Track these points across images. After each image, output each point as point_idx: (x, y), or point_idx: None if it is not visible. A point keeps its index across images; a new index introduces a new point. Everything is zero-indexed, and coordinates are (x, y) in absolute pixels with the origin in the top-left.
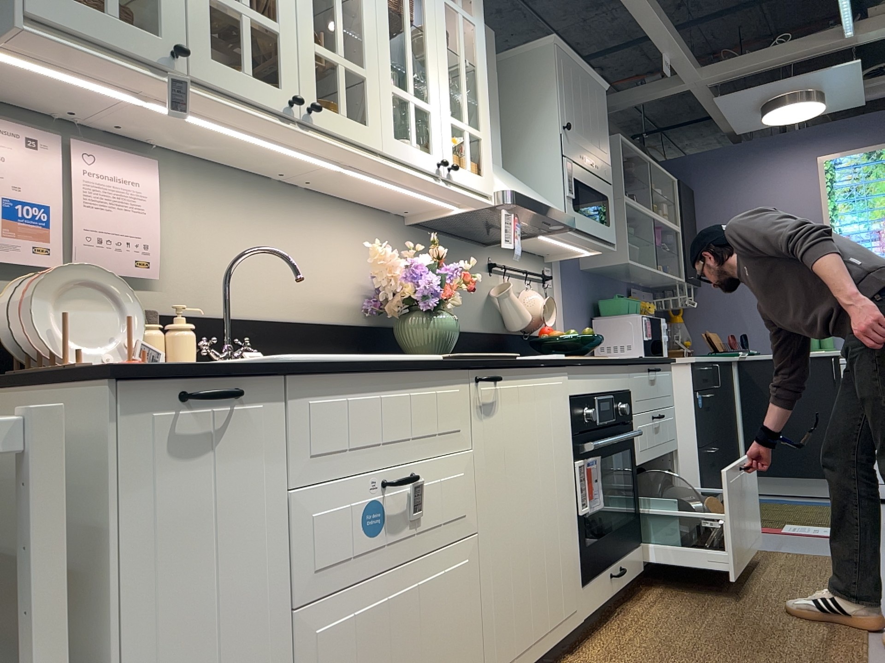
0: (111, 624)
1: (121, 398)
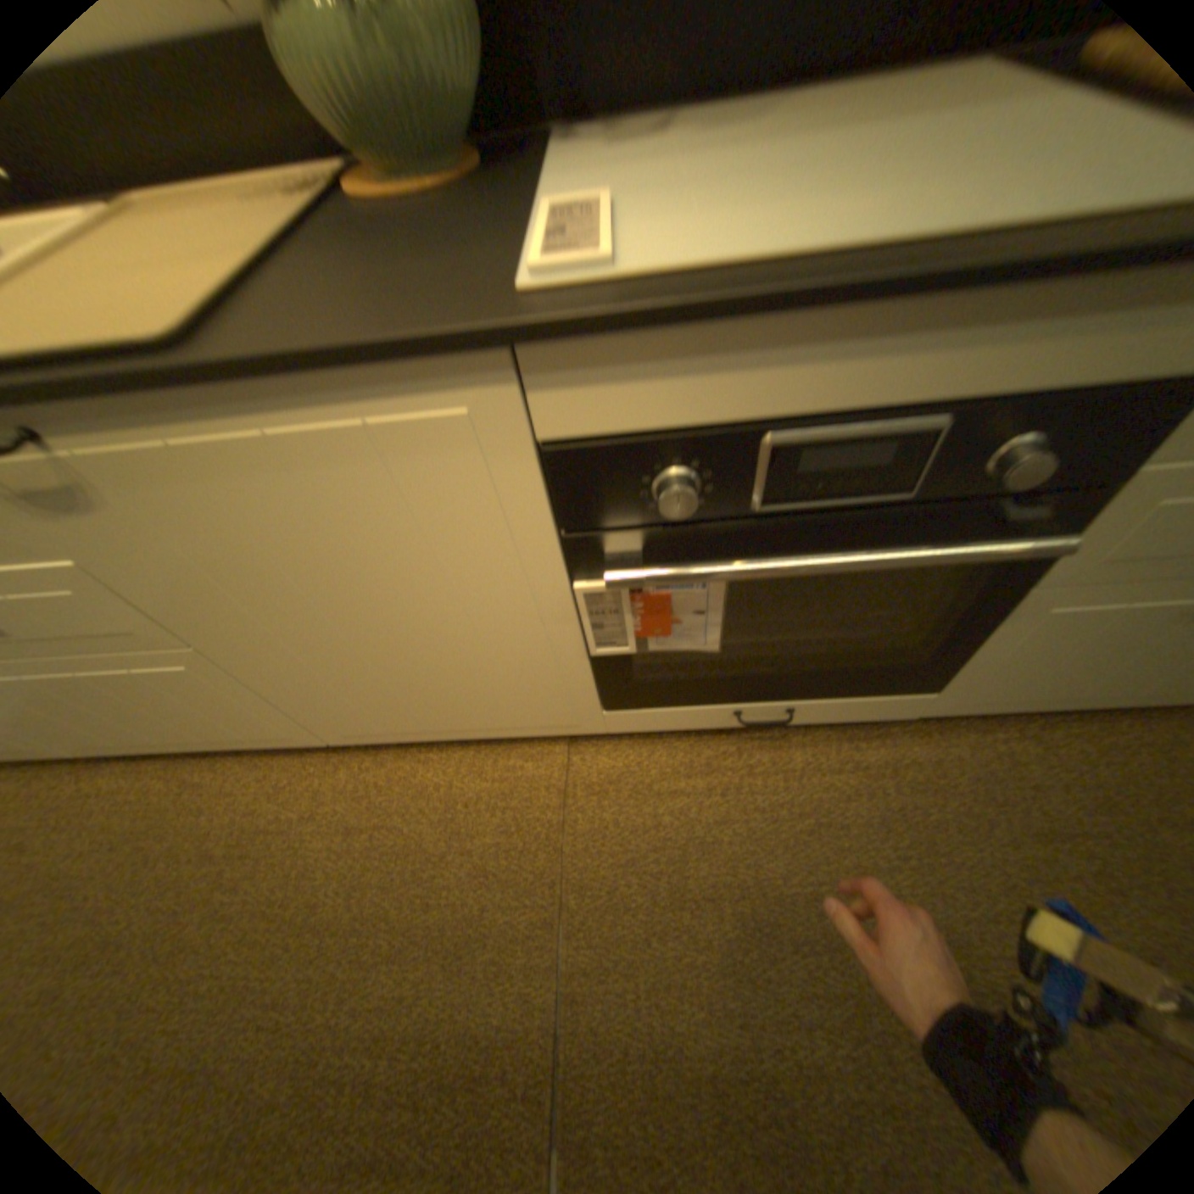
0: None
1: None
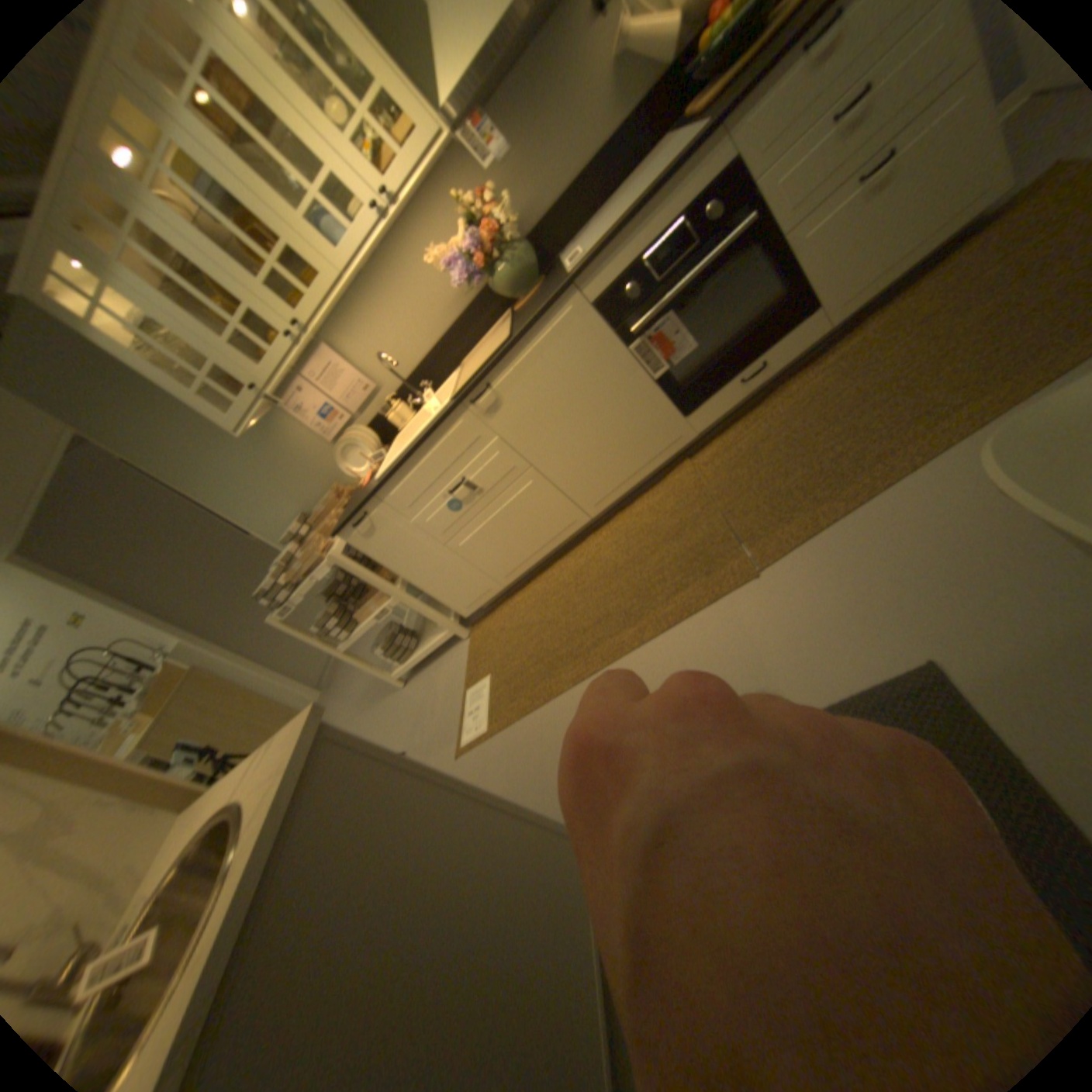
0: (396, 569)
1: (346, 533)
